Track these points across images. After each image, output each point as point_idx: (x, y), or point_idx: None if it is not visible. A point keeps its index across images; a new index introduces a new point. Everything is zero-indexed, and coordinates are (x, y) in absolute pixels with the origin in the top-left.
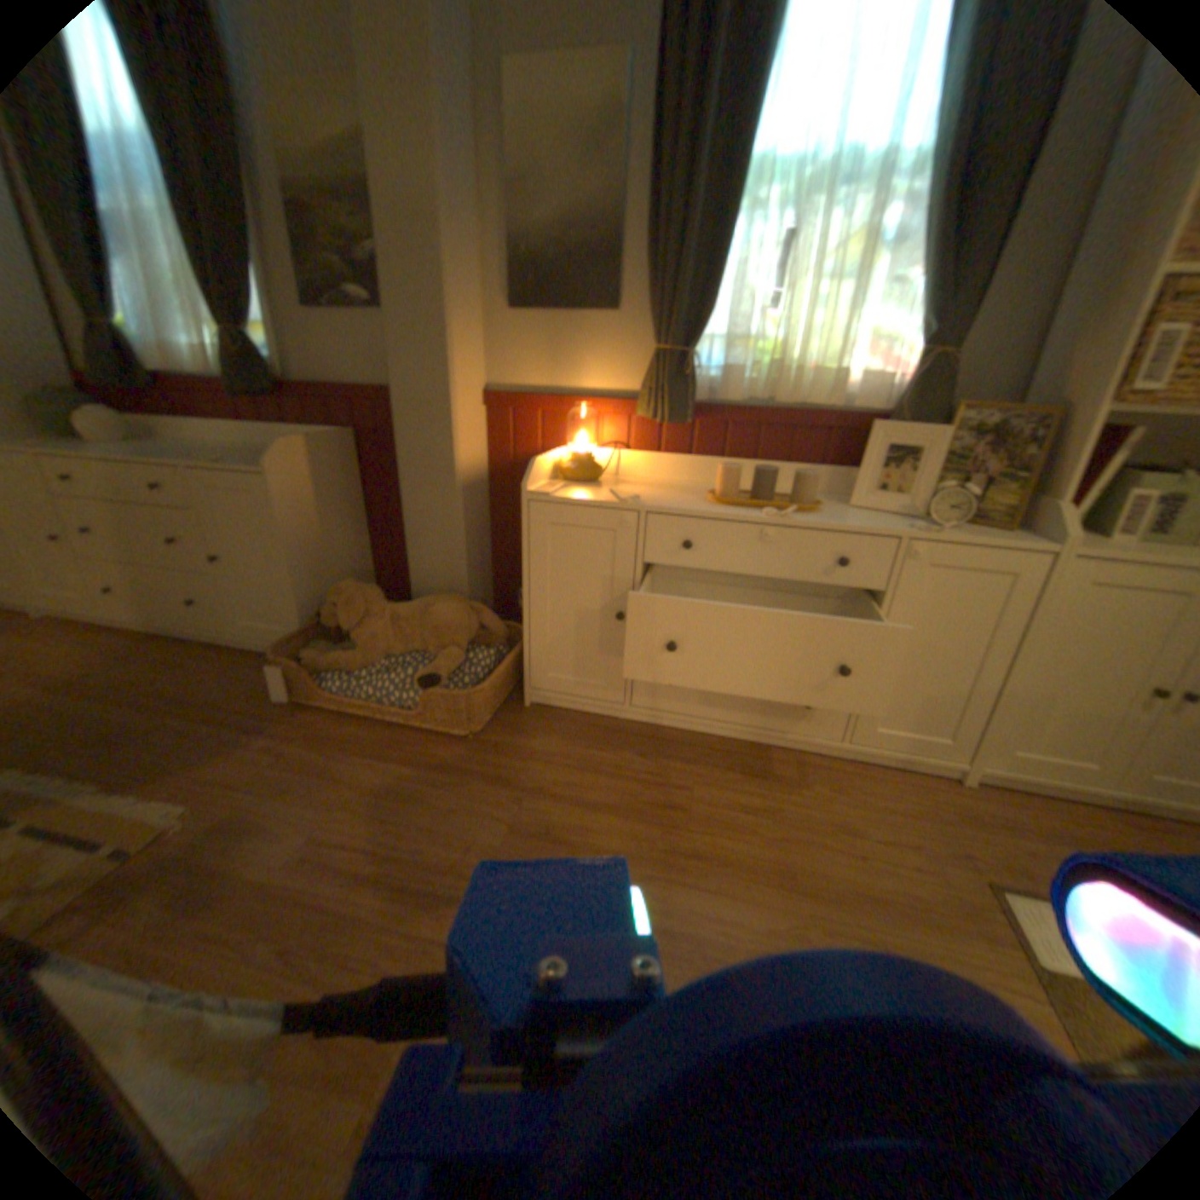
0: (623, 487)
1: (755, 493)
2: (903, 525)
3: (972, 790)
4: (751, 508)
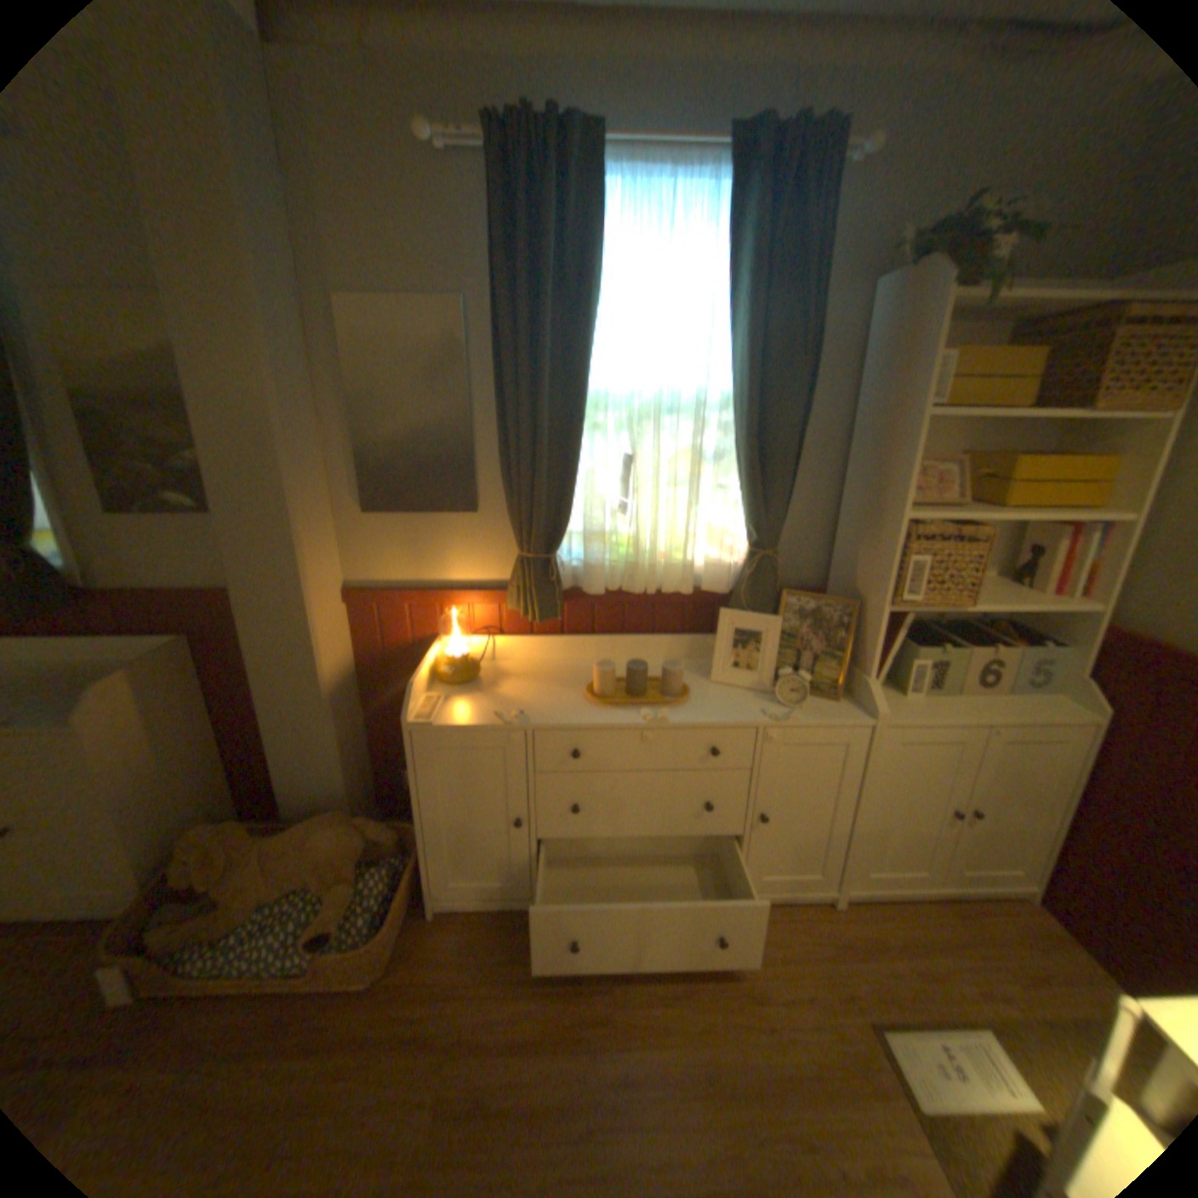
0: (502, 683)
1: (629, 686)
2: (756, 707)
3: (843, 912)
4: (627, 705)
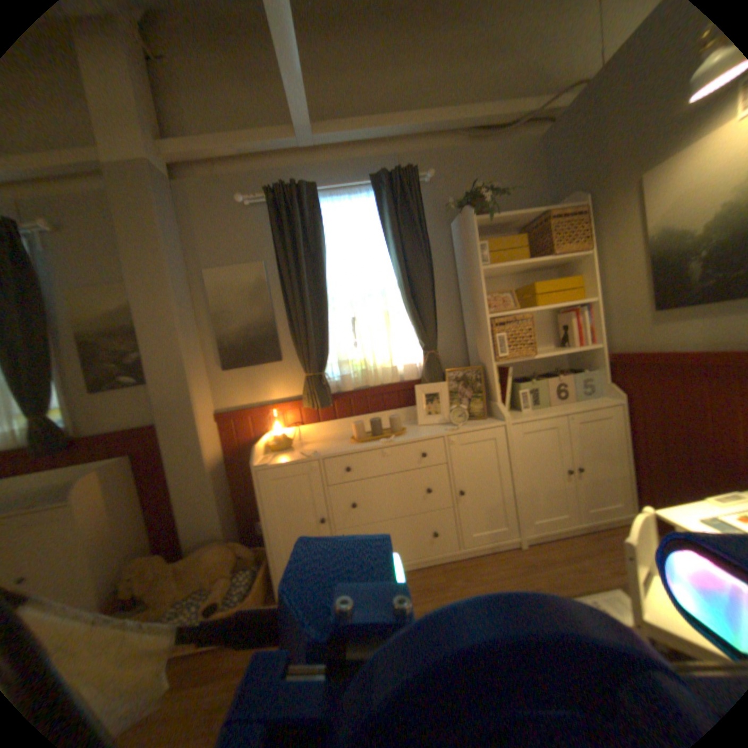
0: (304, 446)
1: (372, 432)
2: (442, 429)
3: (526, 550)
4: (372, 440)
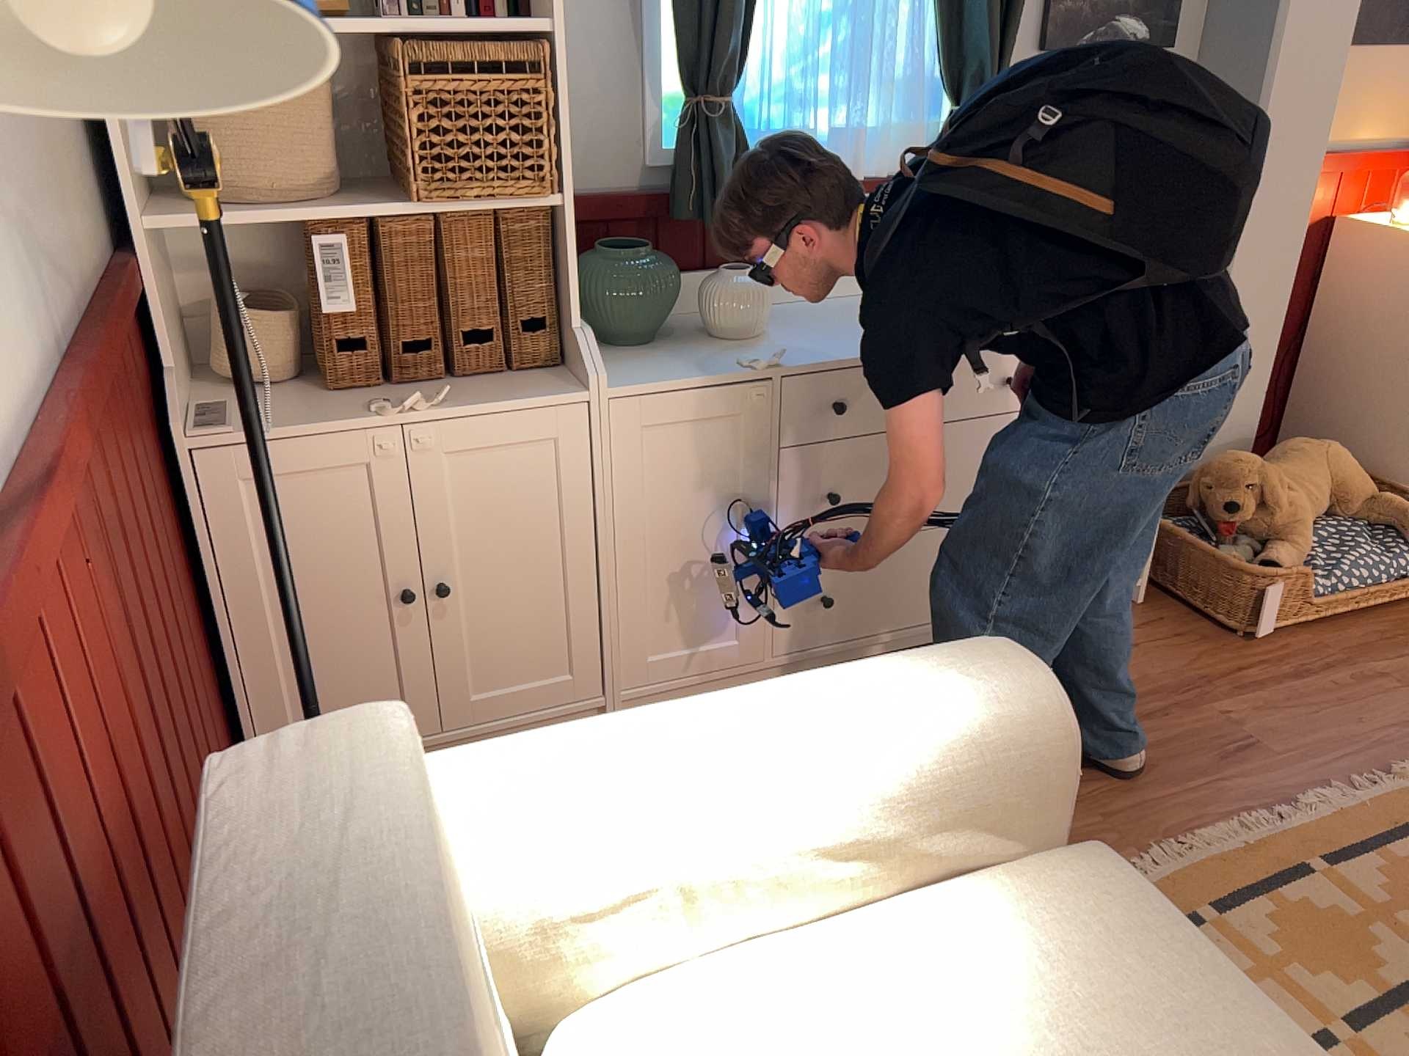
0: None
1: None
2: None
3: None
4: None
